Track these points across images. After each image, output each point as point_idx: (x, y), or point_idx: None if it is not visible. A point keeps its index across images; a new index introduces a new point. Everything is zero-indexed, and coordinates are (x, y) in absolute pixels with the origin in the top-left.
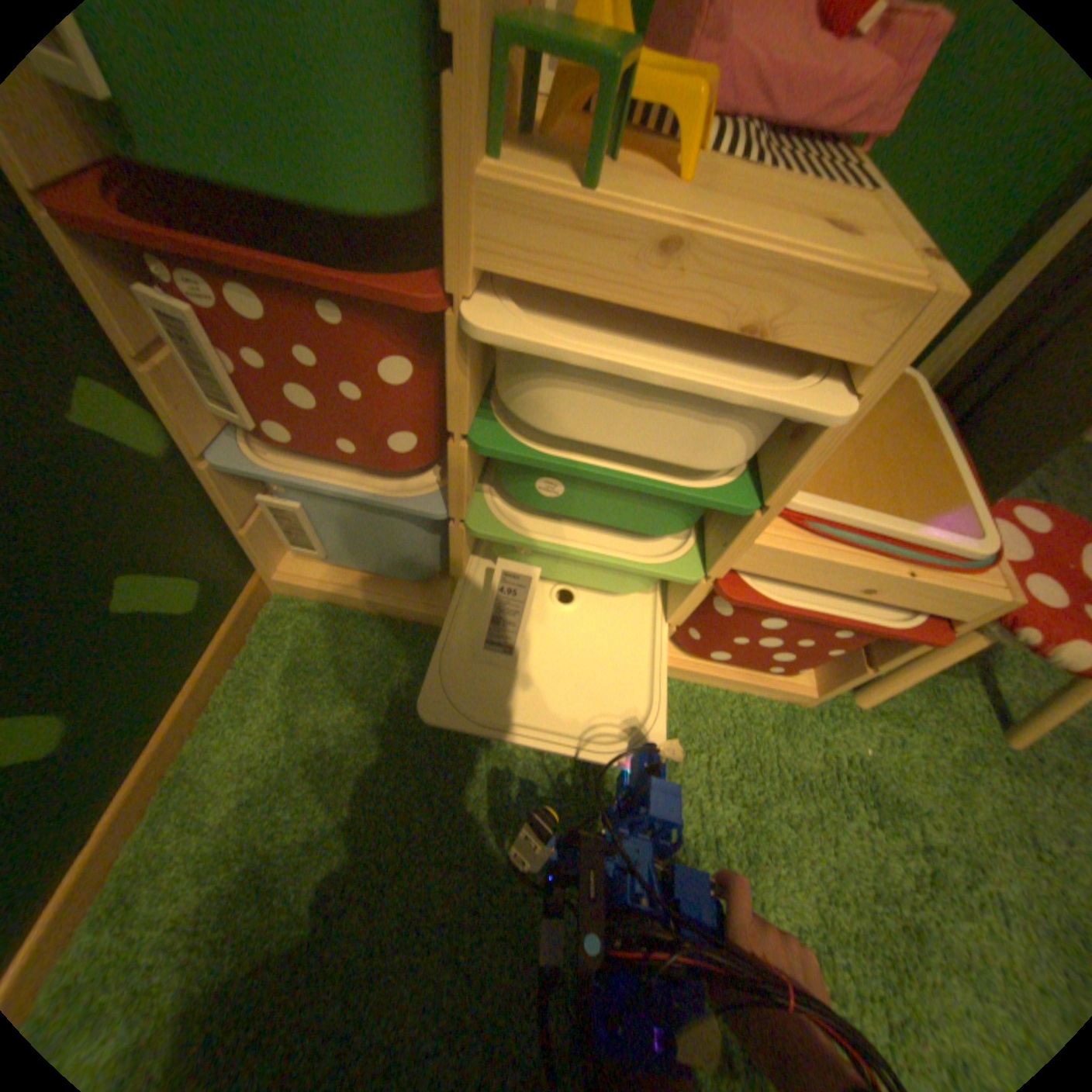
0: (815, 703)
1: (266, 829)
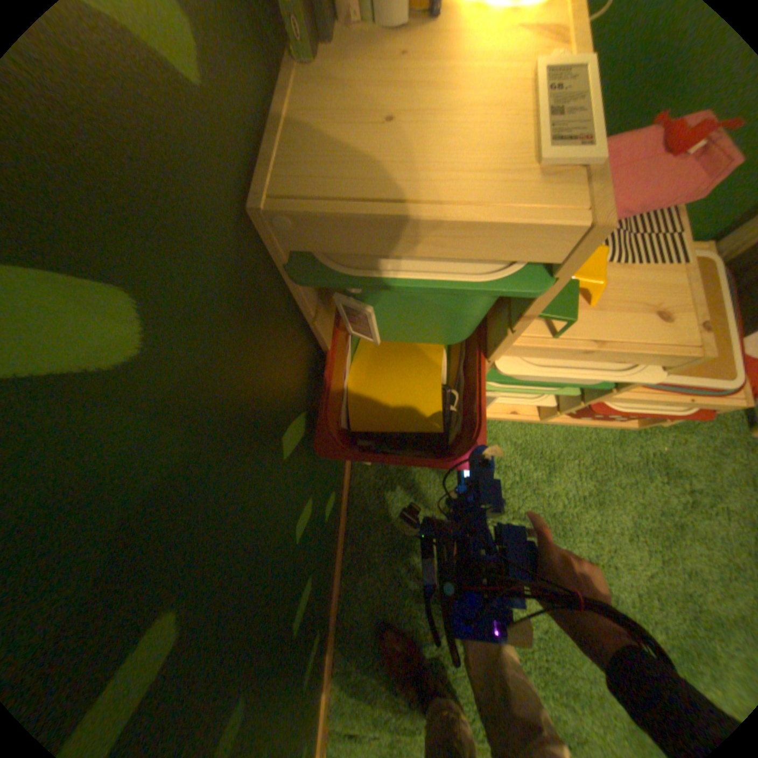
0: (636, 428)
1: (393, 511)
